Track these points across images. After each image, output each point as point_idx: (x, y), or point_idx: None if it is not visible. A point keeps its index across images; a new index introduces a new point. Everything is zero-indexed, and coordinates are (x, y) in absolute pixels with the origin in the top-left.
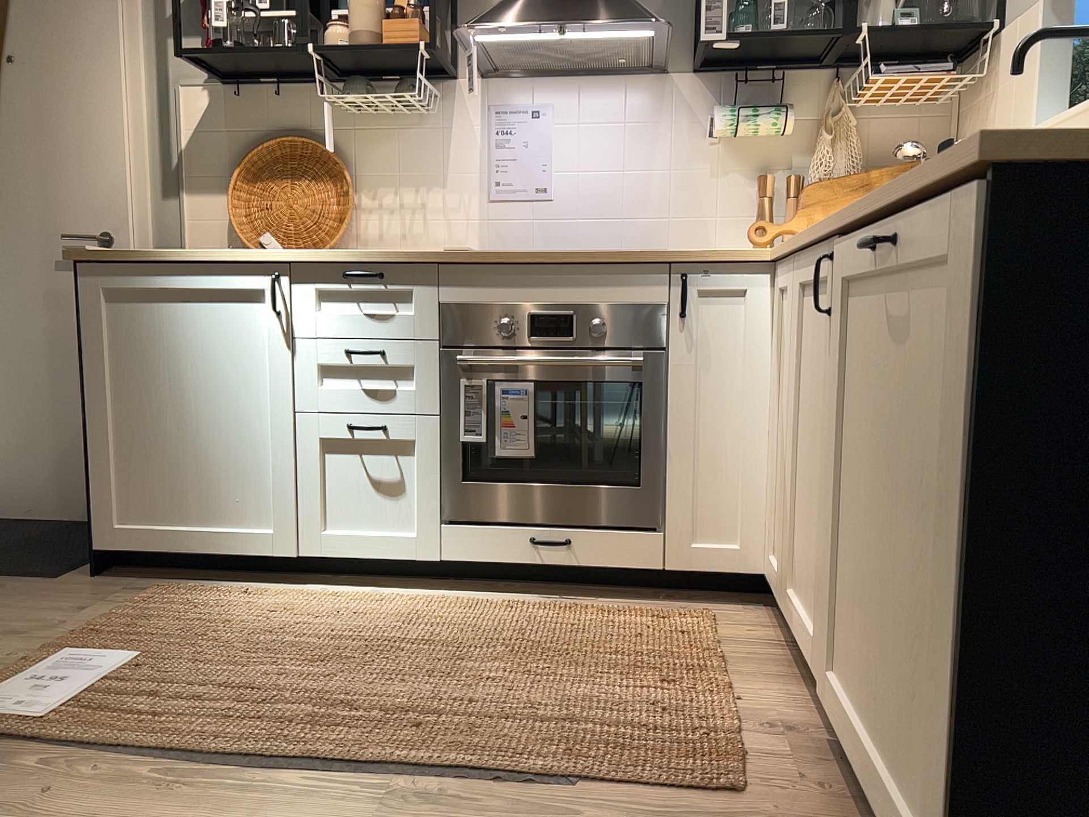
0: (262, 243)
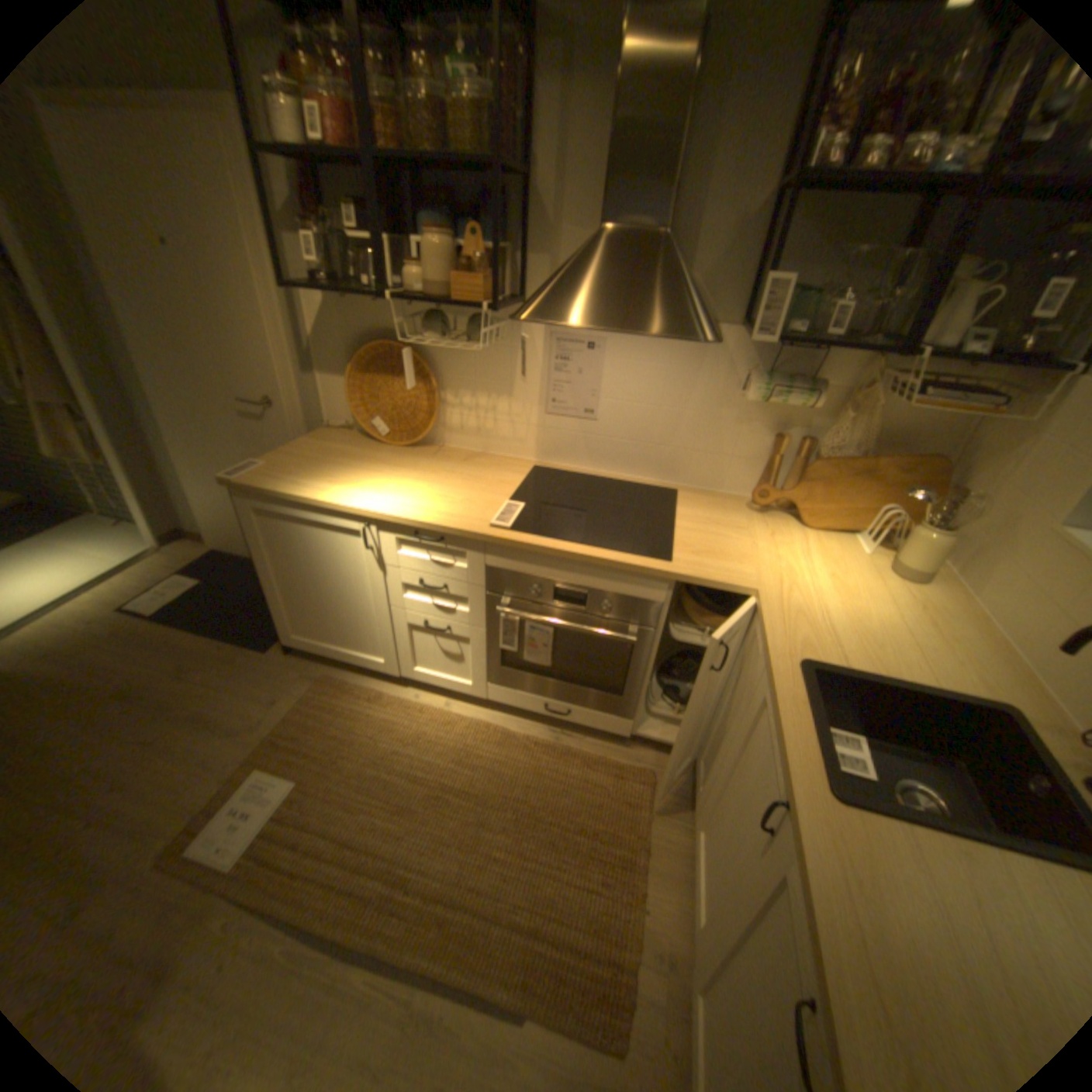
0: (374, 425)
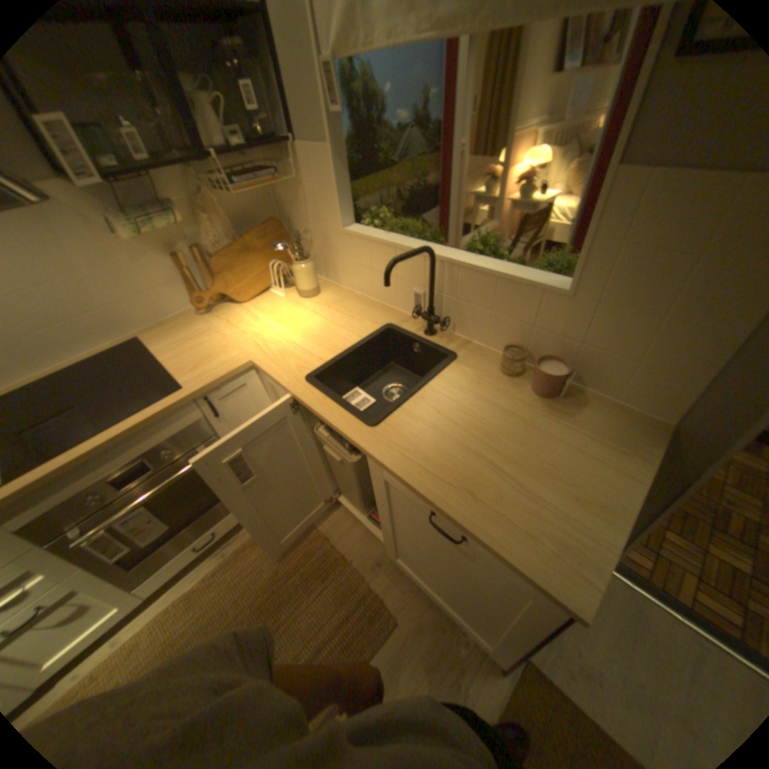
0: None
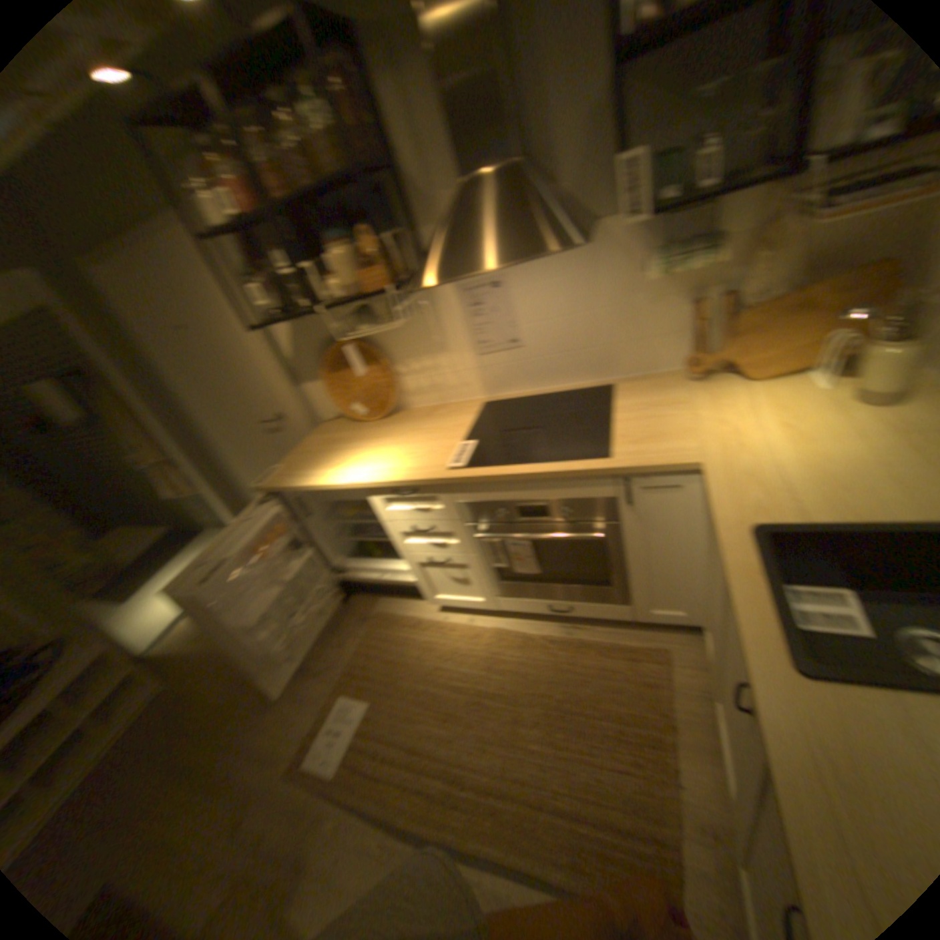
0: (349, 409)
